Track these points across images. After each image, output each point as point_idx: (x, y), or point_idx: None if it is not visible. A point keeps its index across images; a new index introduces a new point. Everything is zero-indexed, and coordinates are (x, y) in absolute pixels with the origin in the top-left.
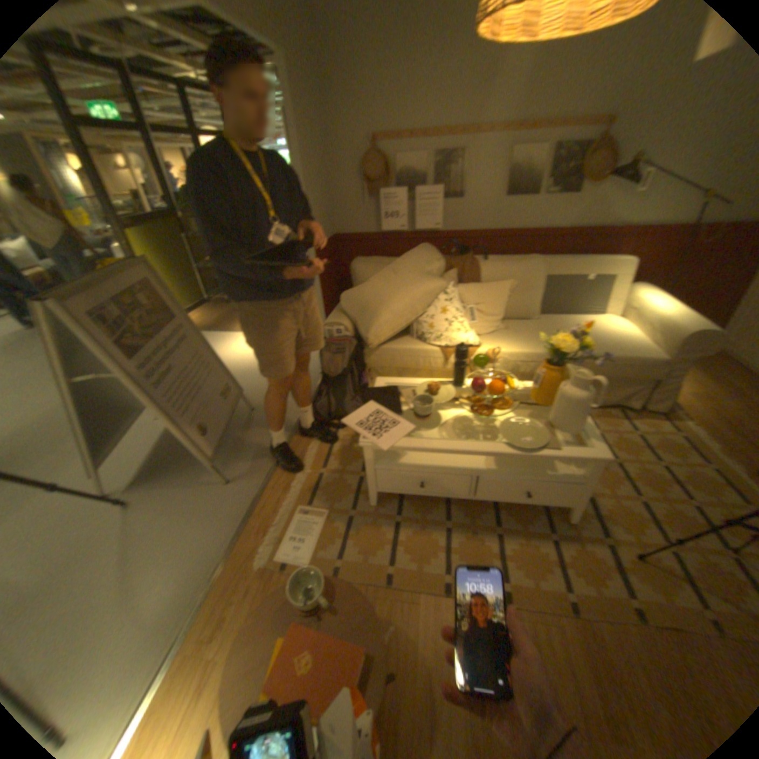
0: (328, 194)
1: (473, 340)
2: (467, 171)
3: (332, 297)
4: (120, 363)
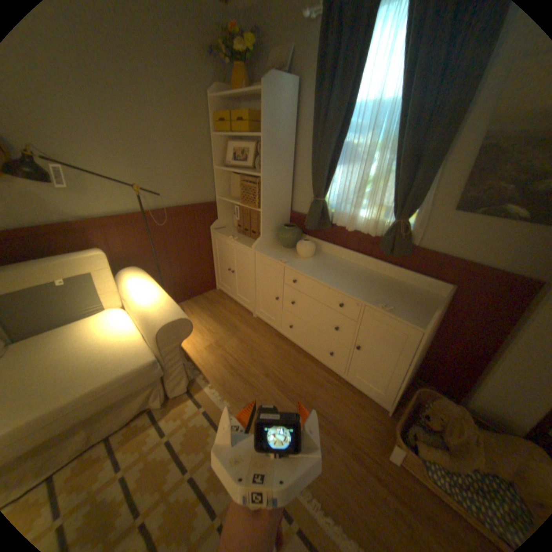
0: None
1: None
2: None
3: None
4: None
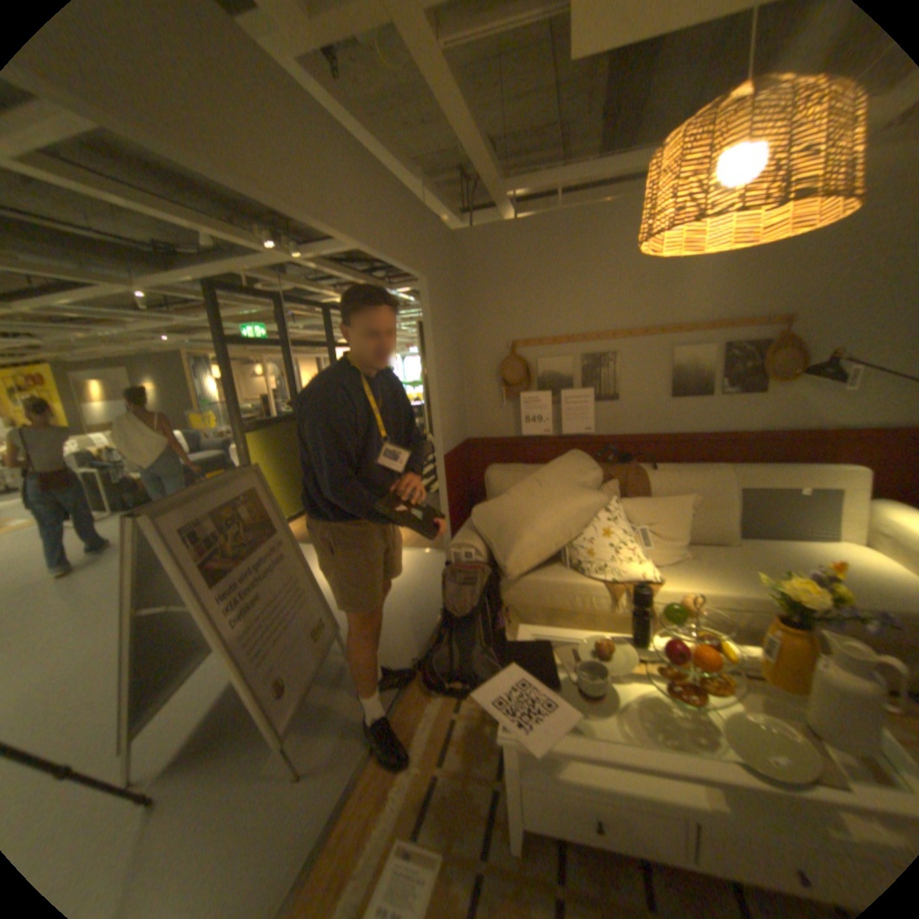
0: (463, 398)
1: (653, 575)
2: (622, 373)
3: (462, 509)
4: (201, 593)
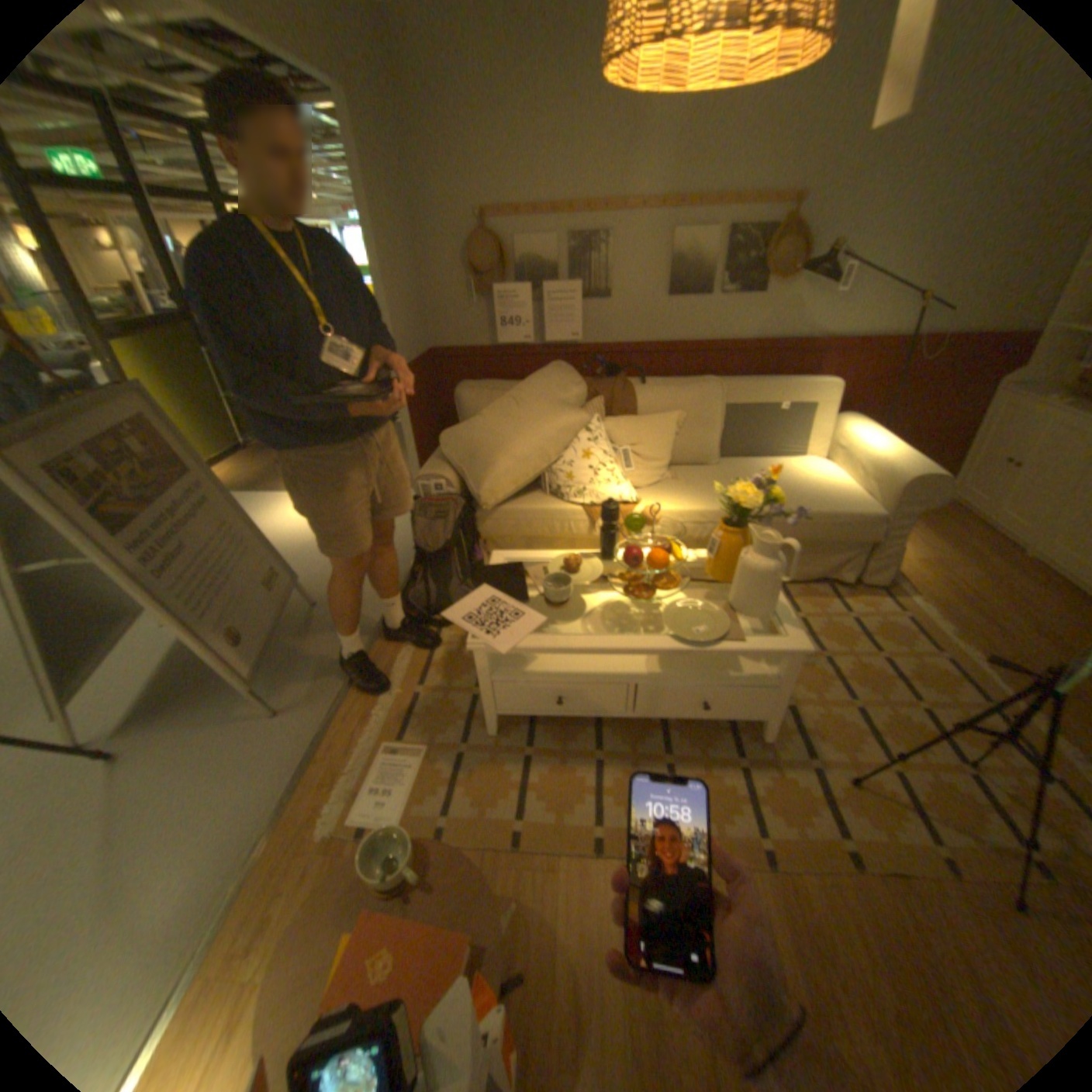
0: (419, 291)
1: (629, 495)
2: (614, 262)
3: (431, 438)
4: (100, 541)
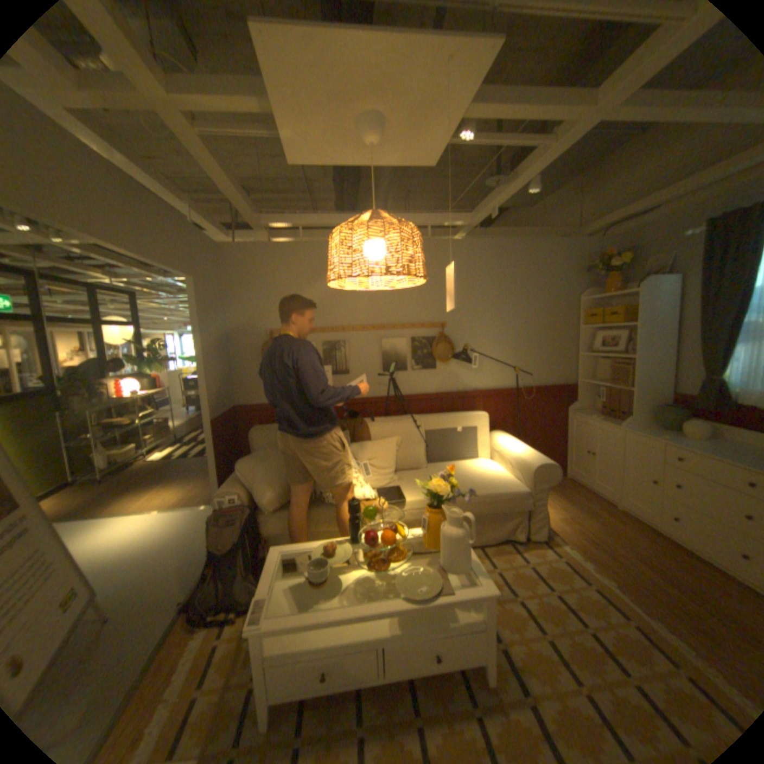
0: (230, 372)
1: (370, 493)
2: (350, 354)
3: (229, 464)
4: None
